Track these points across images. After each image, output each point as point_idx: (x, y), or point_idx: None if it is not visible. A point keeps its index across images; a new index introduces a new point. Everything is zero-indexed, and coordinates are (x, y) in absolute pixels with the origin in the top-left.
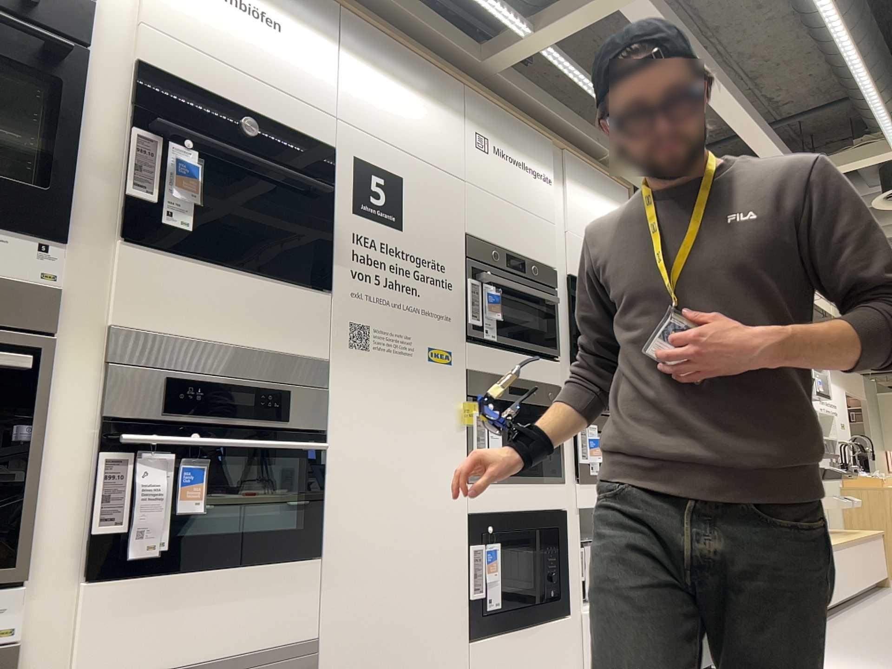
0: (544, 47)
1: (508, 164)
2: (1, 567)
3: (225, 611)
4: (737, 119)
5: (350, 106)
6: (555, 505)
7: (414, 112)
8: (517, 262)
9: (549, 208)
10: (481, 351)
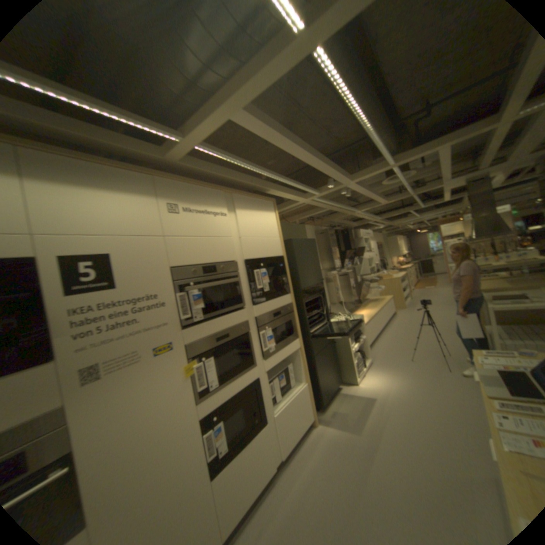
0: (196, 145)
1: (196, 214)
2: None
3: None
4: (318, 163)
5: (48, 220)
6: (253, 379)
7: (113, 206)
8: (211, 268)
9: (228, 229)
10: (194, 330)
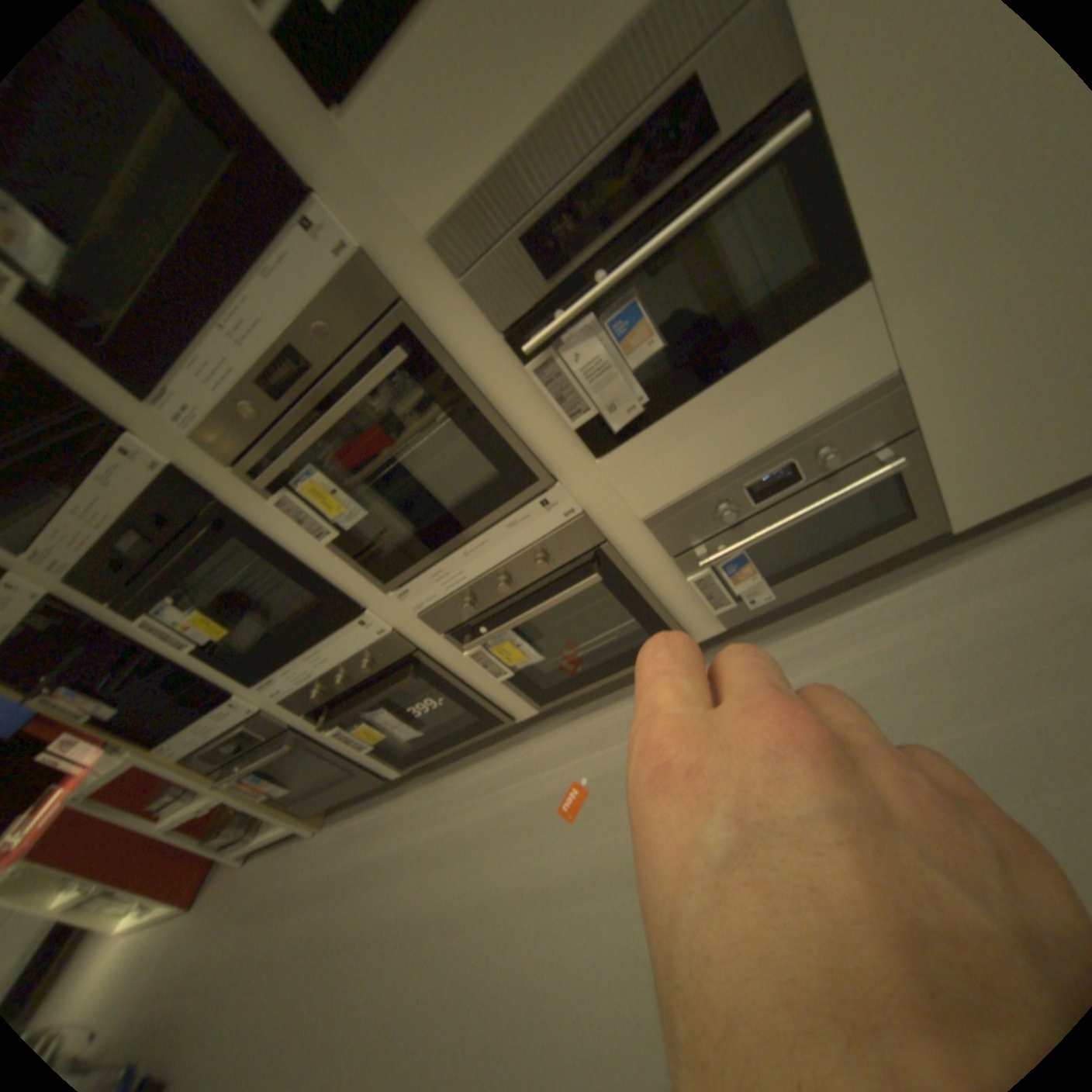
0: None
1: None
2: (533, 483)
3: (750, 410)
4: None
5: None
6: None
7: None
8: None
9: None
10: None
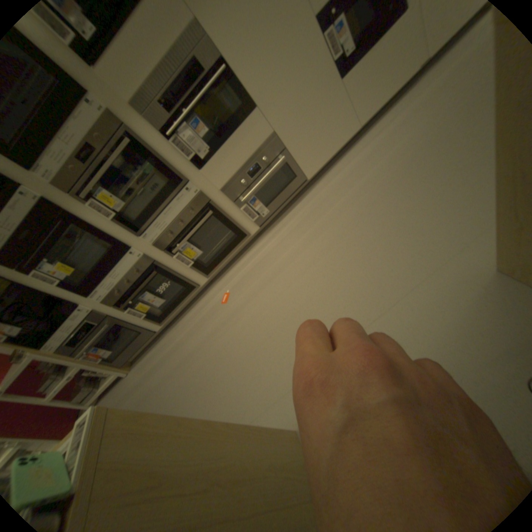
0: None
1: None
2: (182, 181)
3: (240, 147)
4: None
5: None
6: None
7: None
8: None
9: None
10: None
